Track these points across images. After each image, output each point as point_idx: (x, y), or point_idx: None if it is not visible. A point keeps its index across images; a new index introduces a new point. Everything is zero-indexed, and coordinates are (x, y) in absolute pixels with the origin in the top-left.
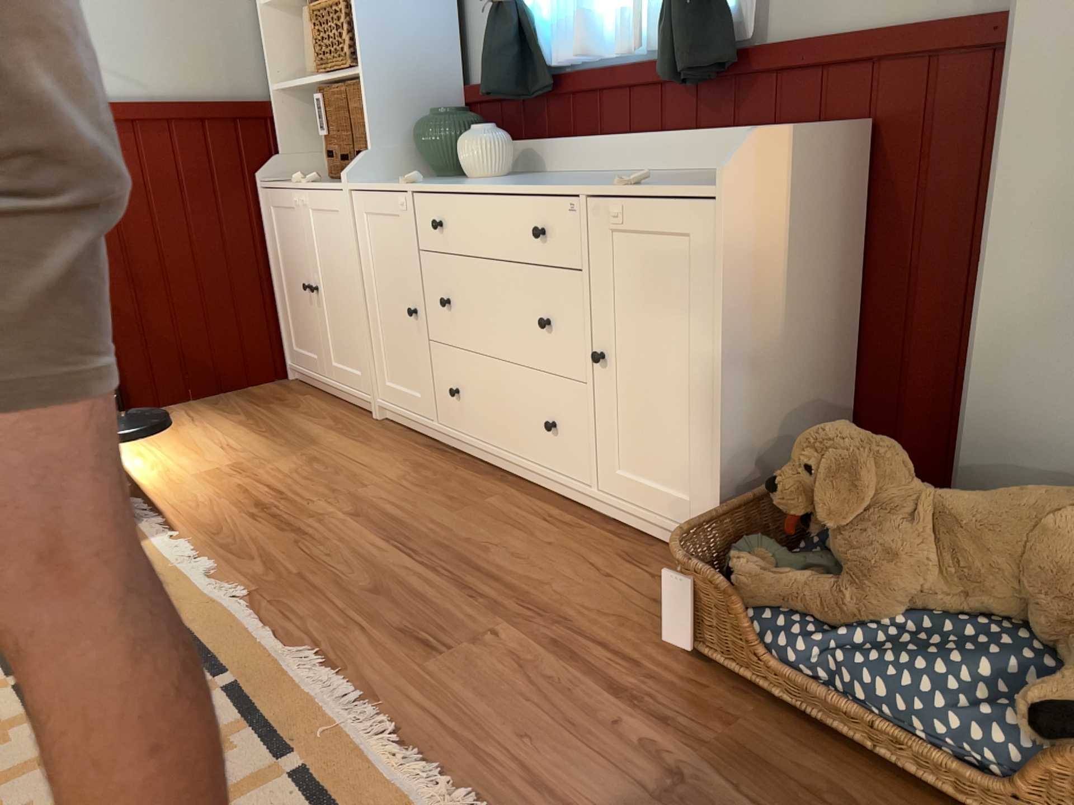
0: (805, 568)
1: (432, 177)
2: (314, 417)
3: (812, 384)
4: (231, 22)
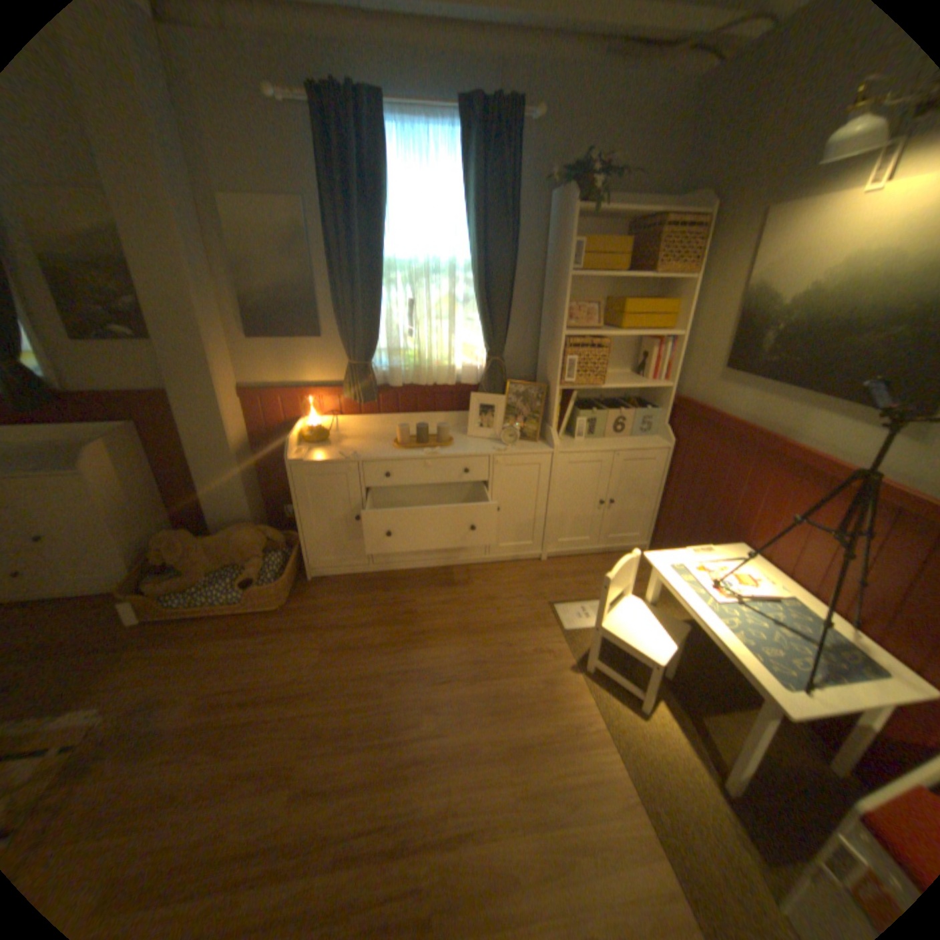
0: (169, 579)
1: None
2: None
3: (147, 515)
4: None
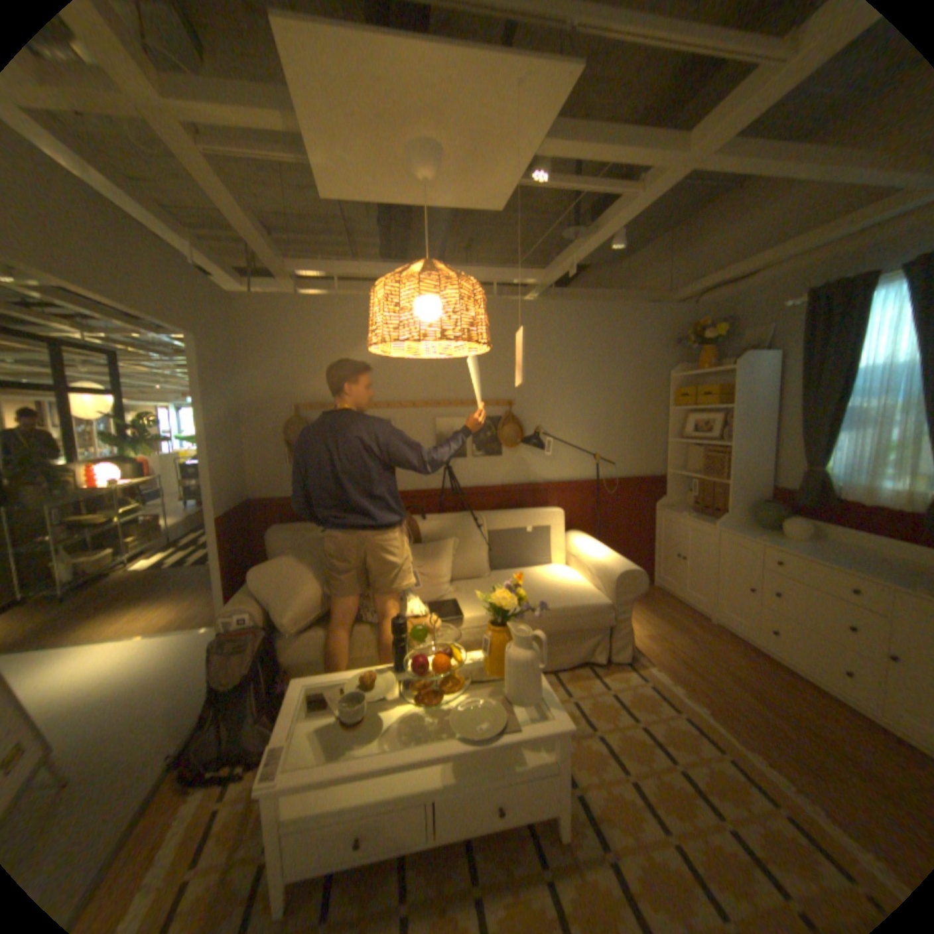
0: None
1: (755, 524)
2: (680, 613)
3: None
4: (656, 445)
